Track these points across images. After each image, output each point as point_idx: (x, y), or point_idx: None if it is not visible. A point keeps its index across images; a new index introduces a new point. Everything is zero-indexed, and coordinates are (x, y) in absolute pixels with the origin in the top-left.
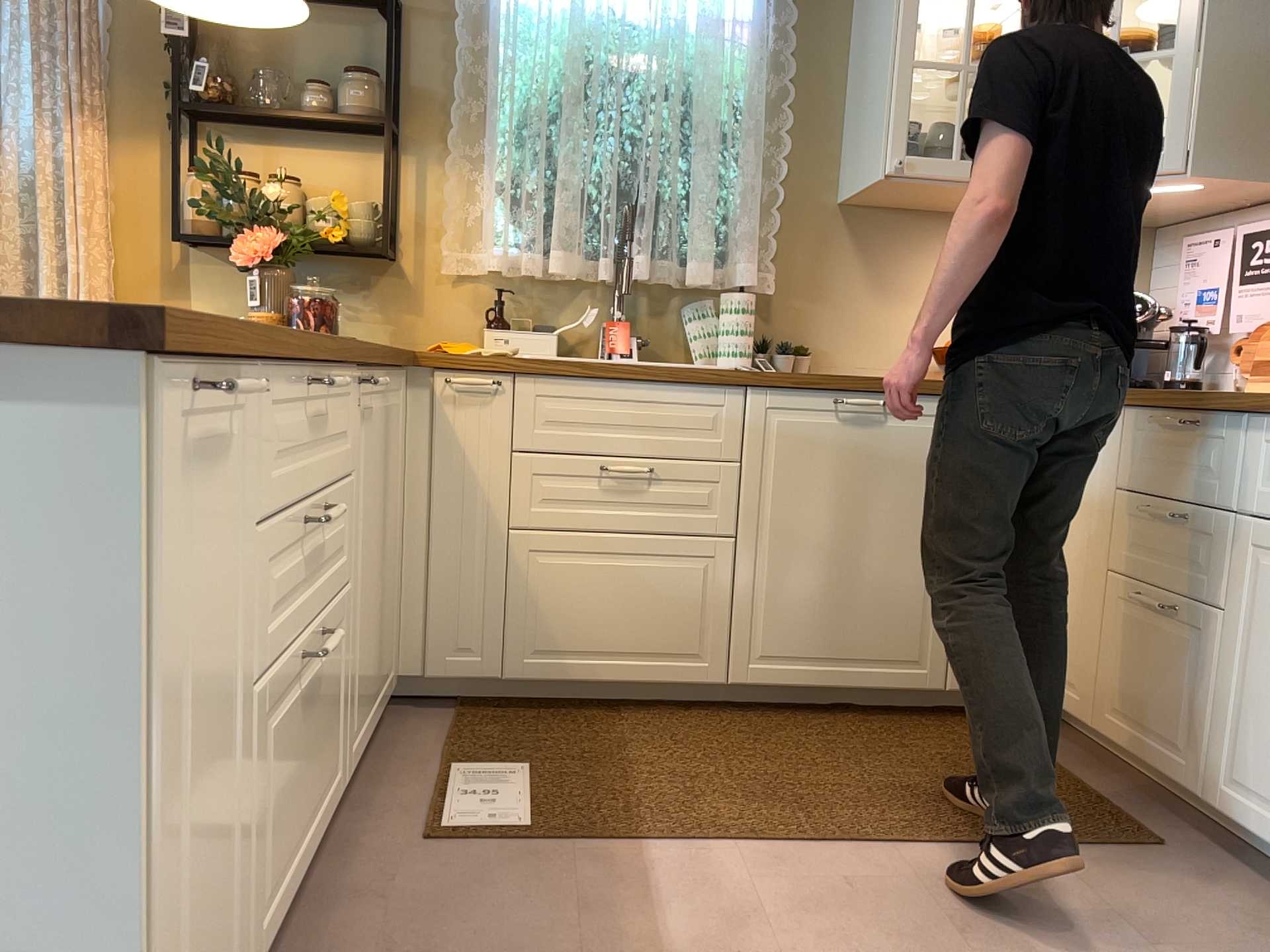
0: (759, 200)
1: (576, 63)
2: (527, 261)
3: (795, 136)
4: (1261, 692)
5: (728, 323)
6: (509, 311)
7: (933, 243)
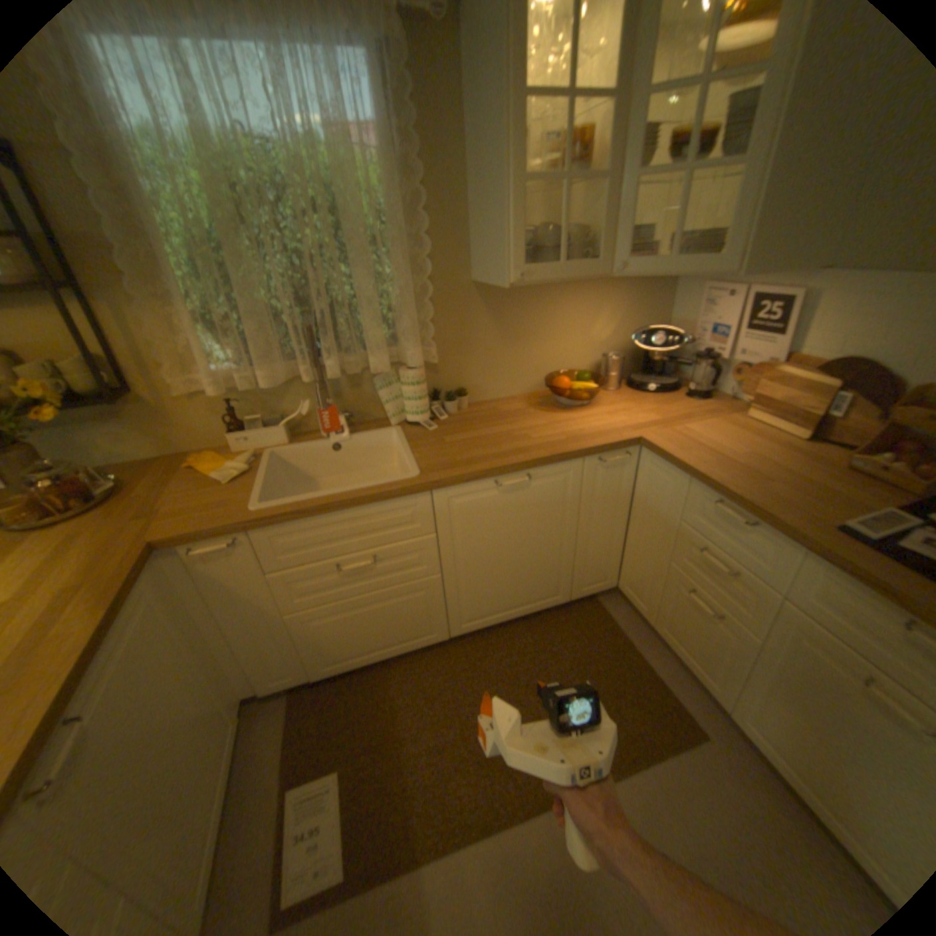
0: (413, 289)
1: (218, 192)
2: (240, 379)
3: (432, 229)
4: (787, 704)
5: (408, 393)
6: (242, 408)
7: (540, 299)
